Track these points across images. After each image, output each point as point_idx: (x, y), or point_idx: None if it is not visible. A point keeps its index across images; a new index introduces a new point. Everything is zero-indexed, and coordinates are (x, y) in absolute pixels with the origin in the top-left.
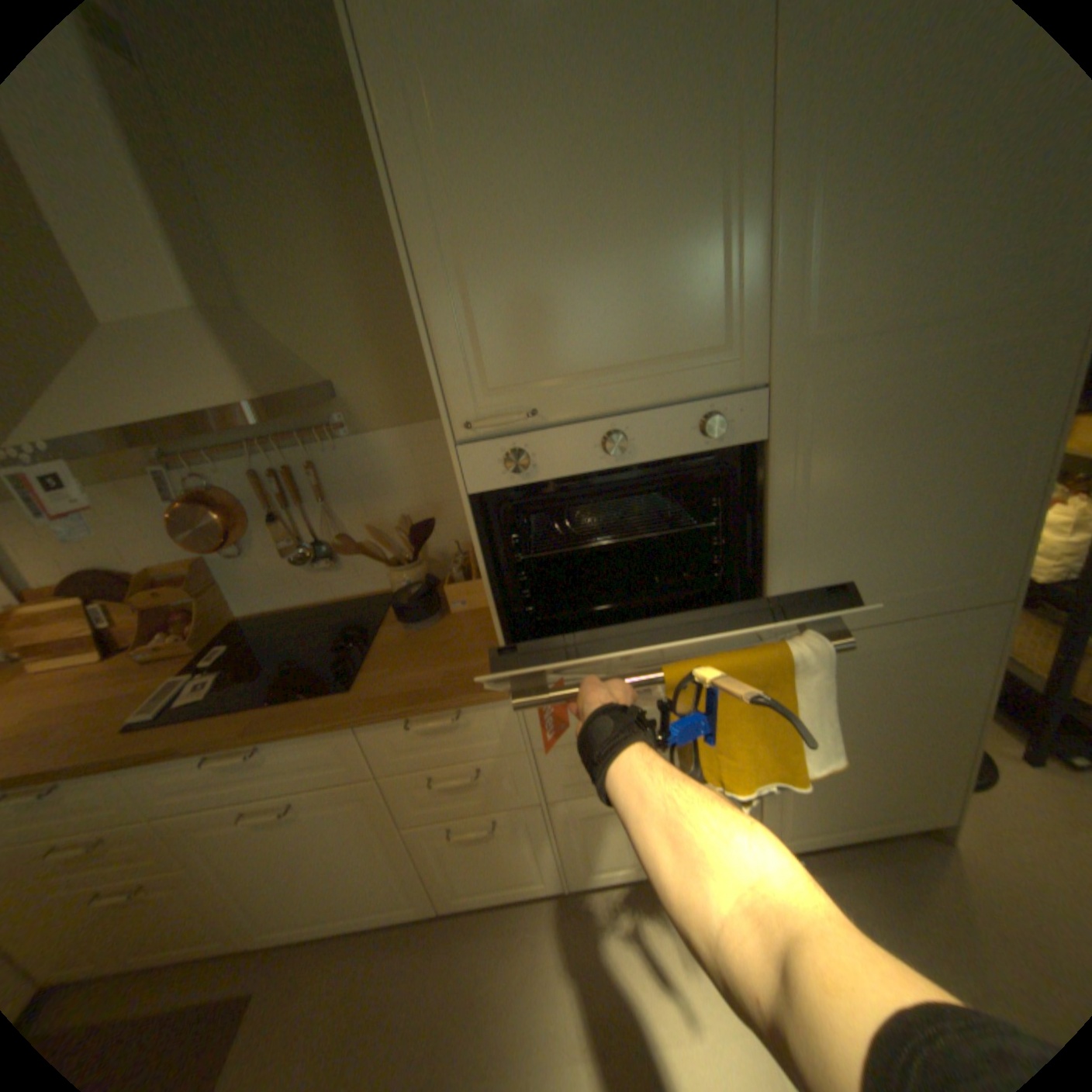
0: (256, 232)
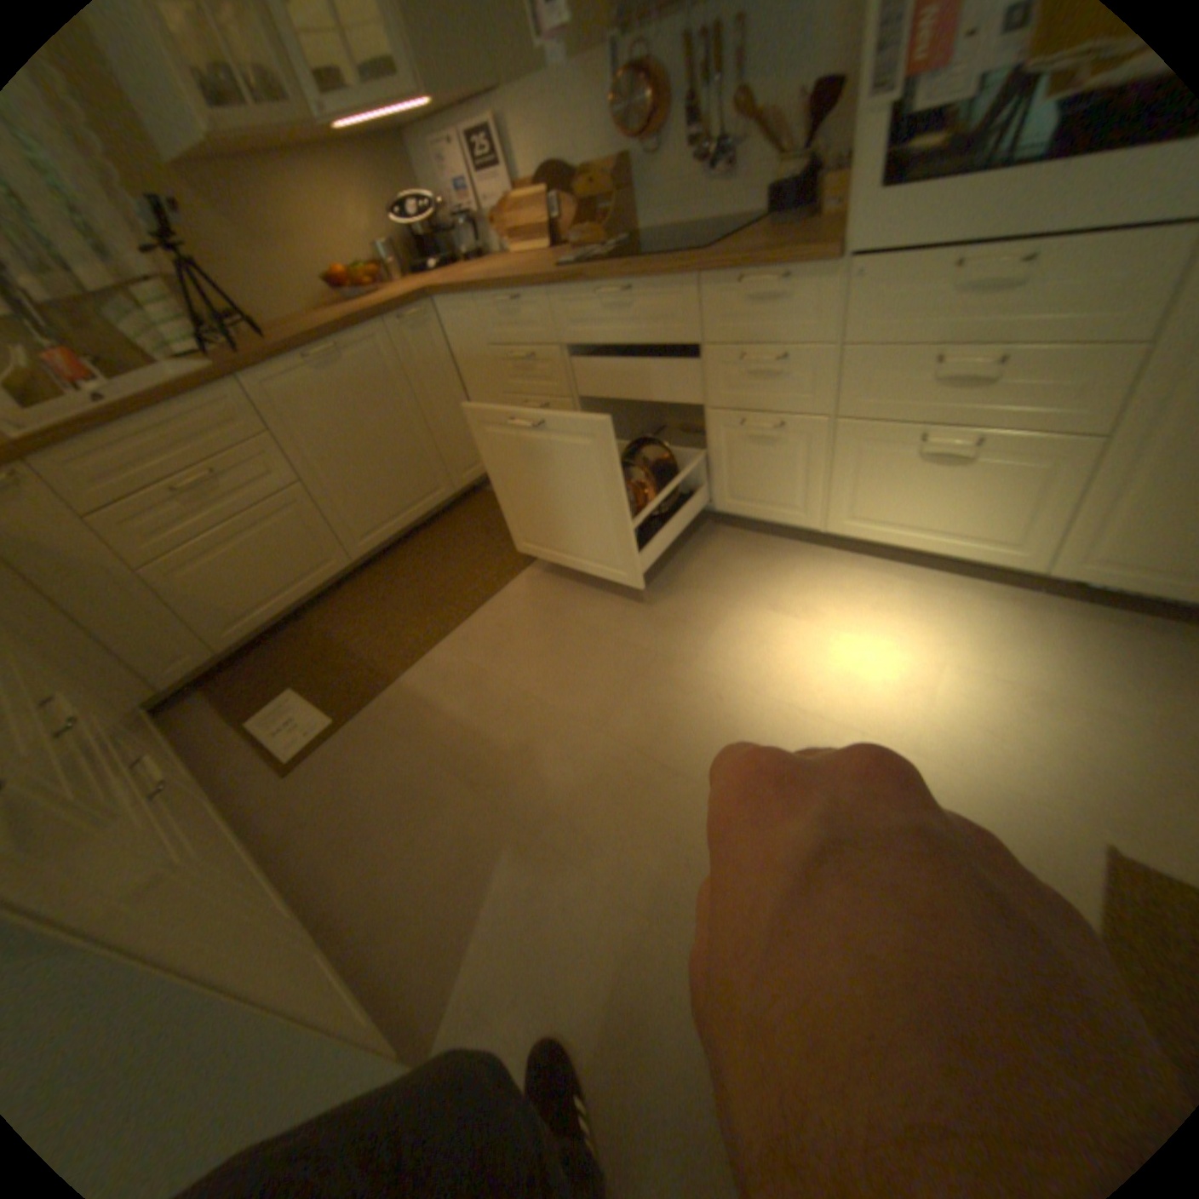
0: None
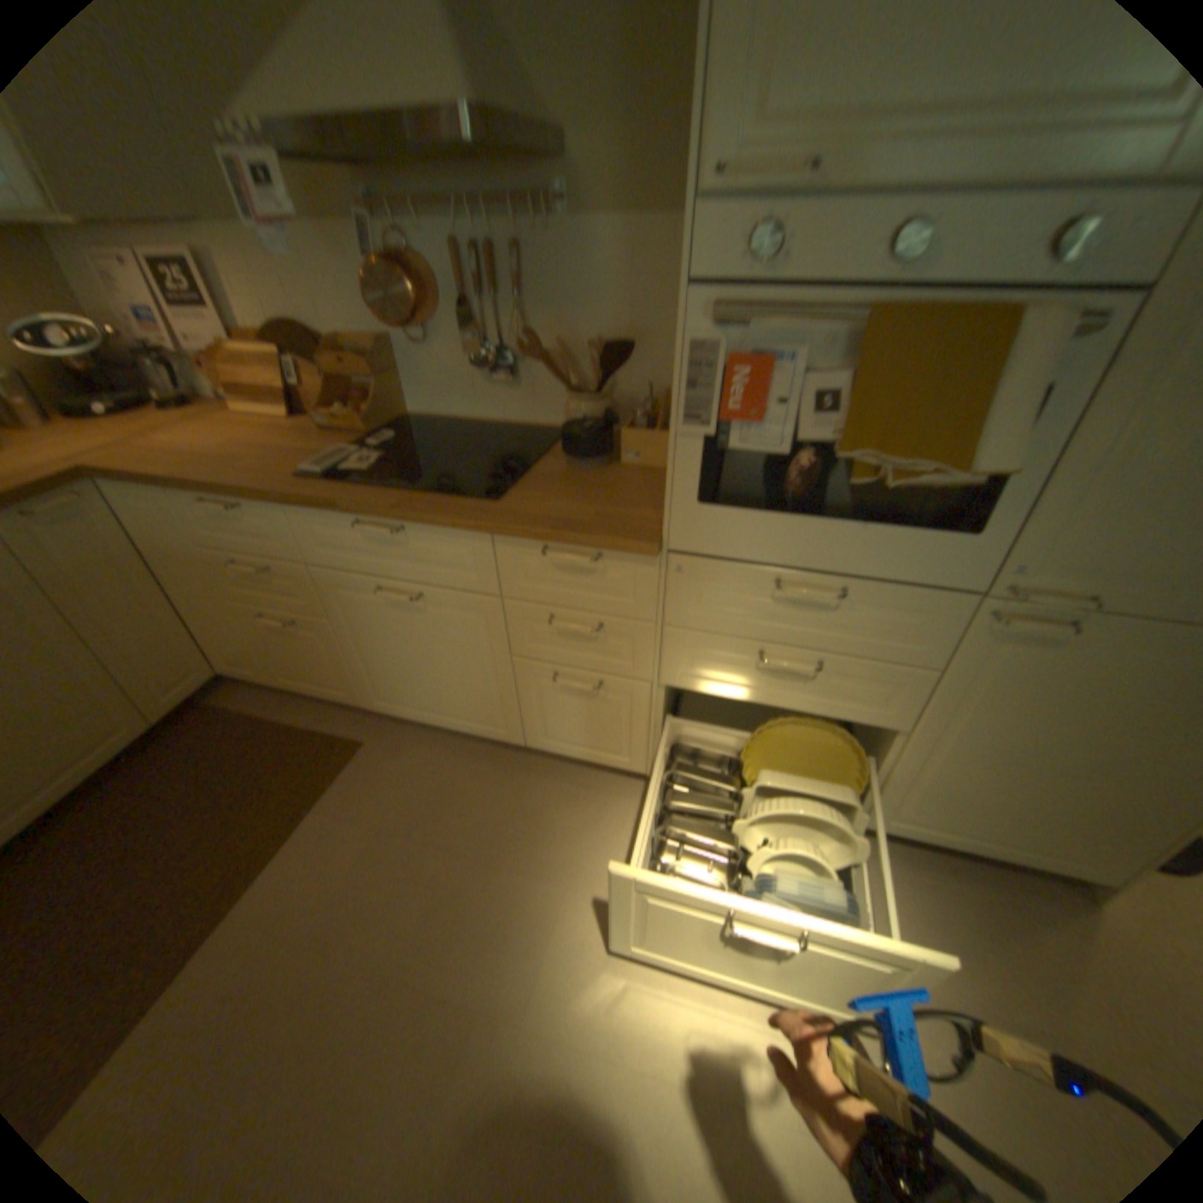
0: None
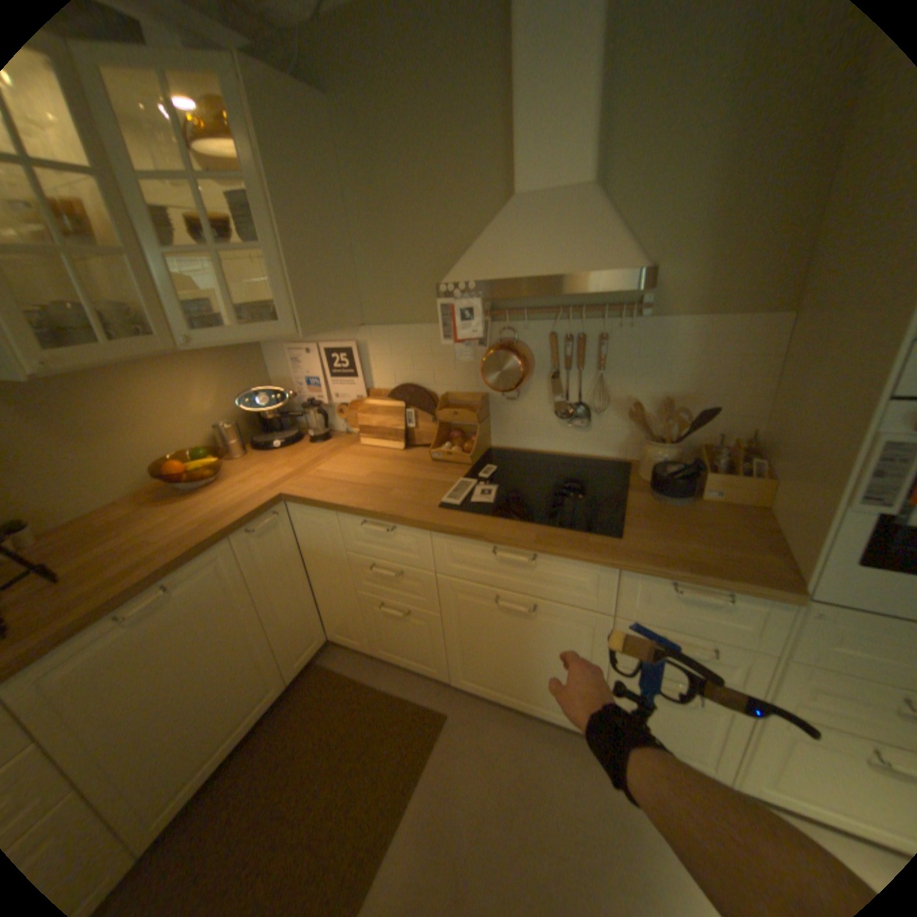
0: (652, 115)
